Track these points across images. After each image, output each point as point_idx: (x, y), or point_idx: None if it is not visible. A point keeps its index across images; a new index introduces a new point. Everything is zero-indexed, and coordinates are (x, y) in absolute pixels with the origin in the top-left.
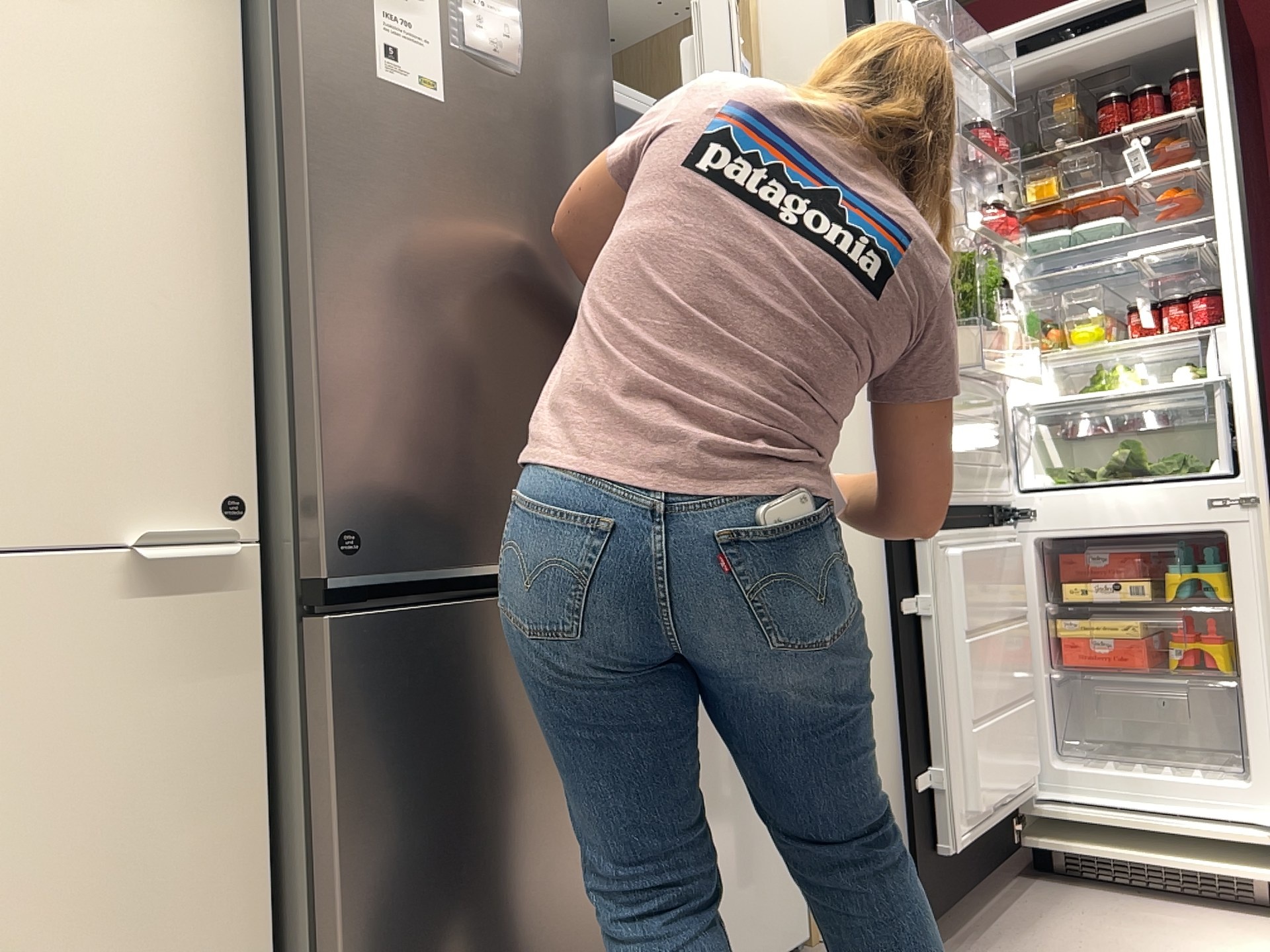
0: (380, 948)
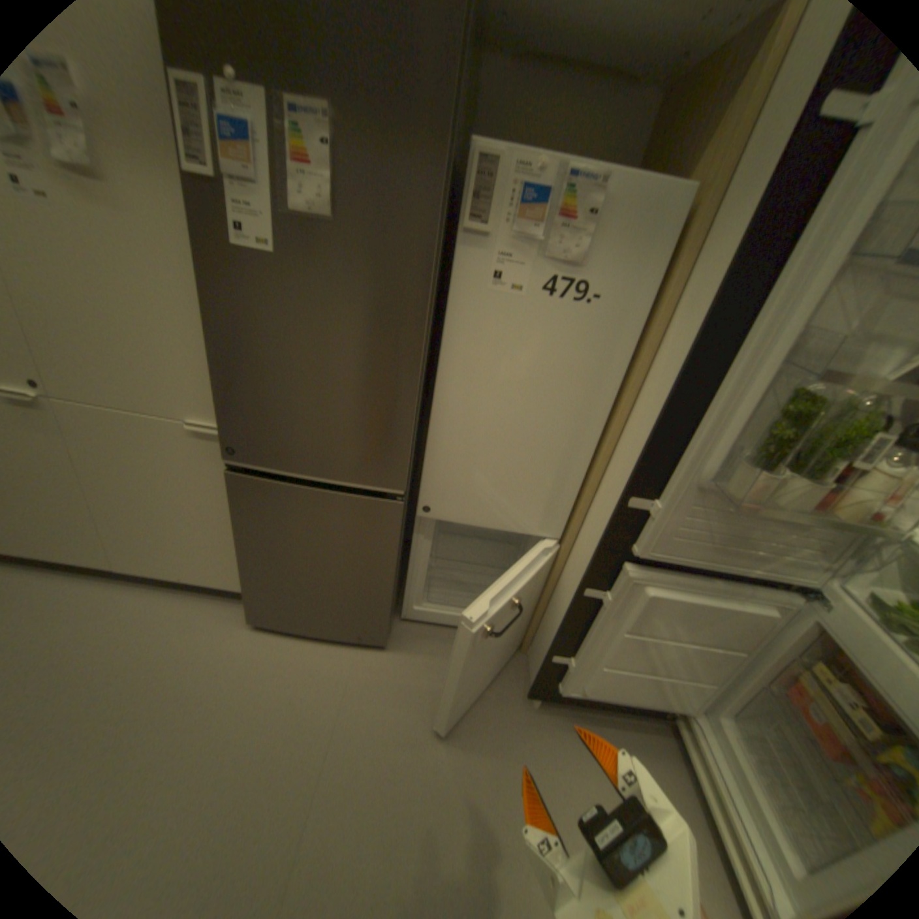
0: (252, 559)
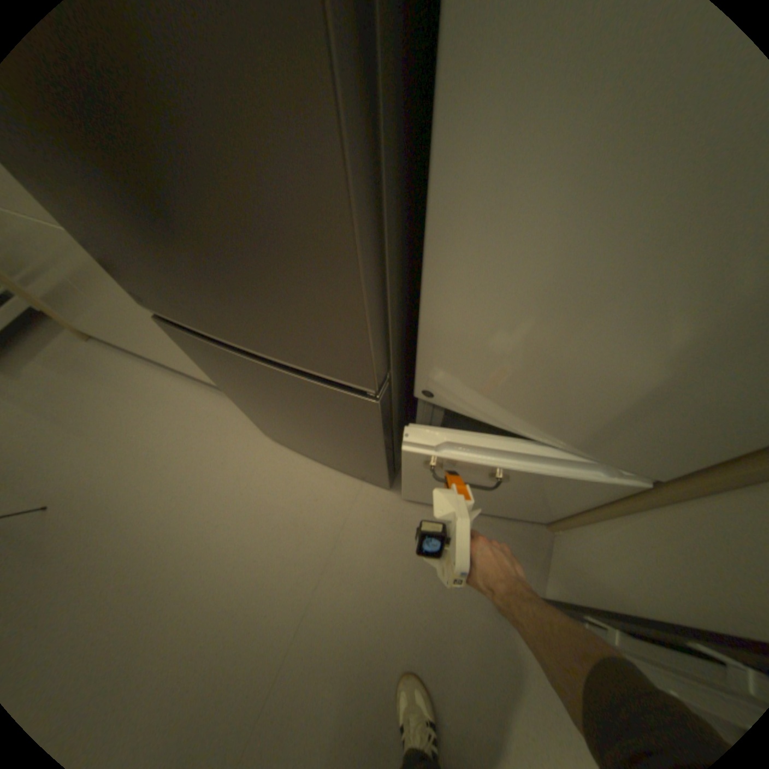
0: (238, 399)
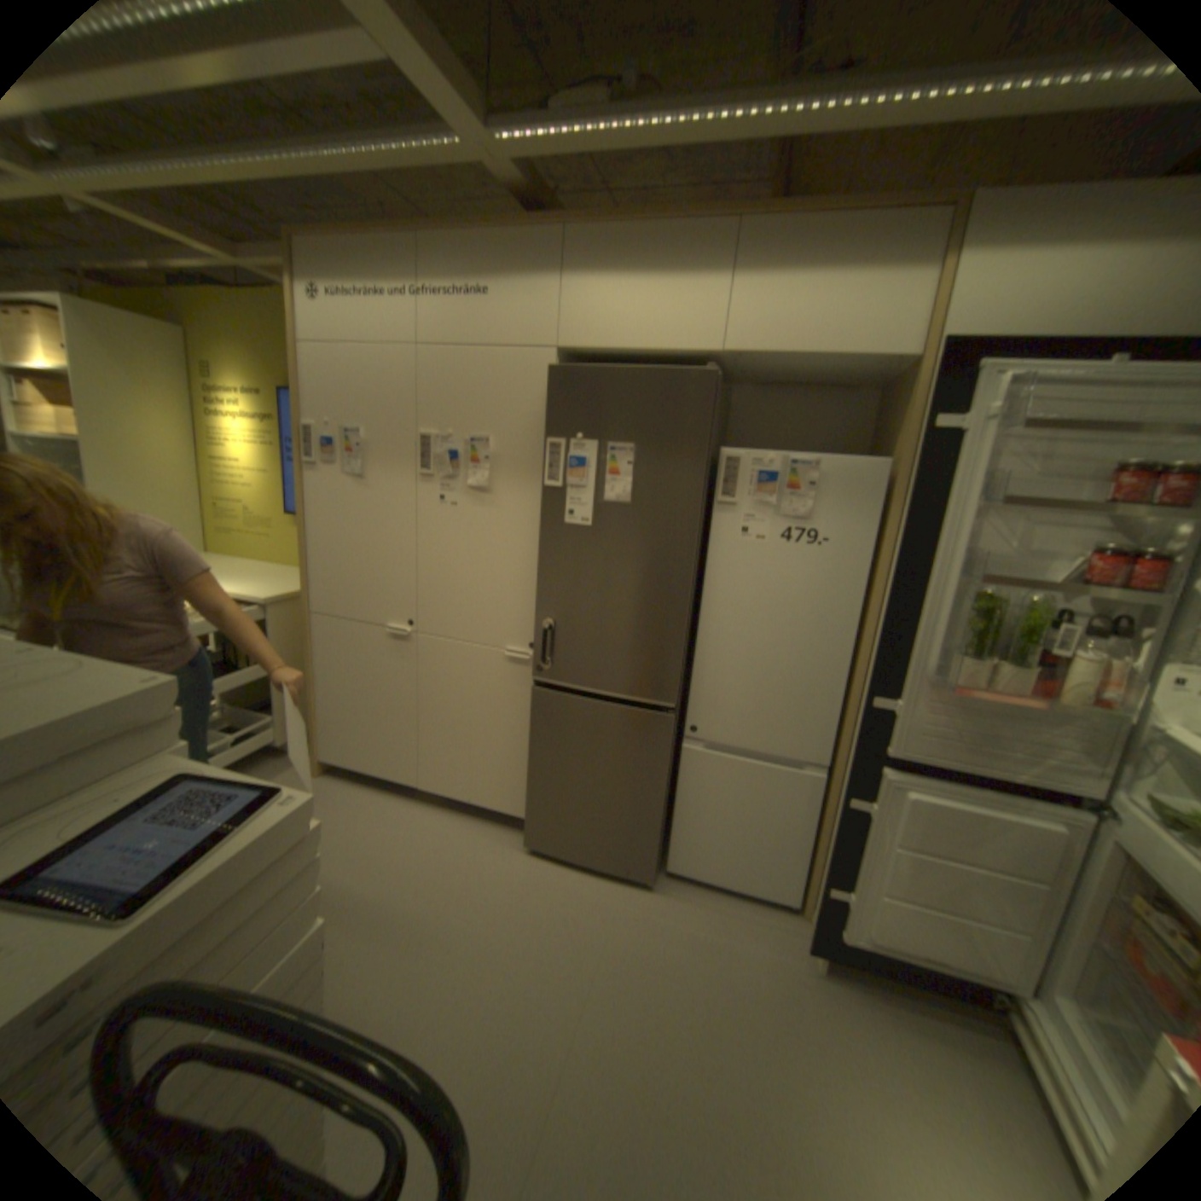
0: (540, 773)
